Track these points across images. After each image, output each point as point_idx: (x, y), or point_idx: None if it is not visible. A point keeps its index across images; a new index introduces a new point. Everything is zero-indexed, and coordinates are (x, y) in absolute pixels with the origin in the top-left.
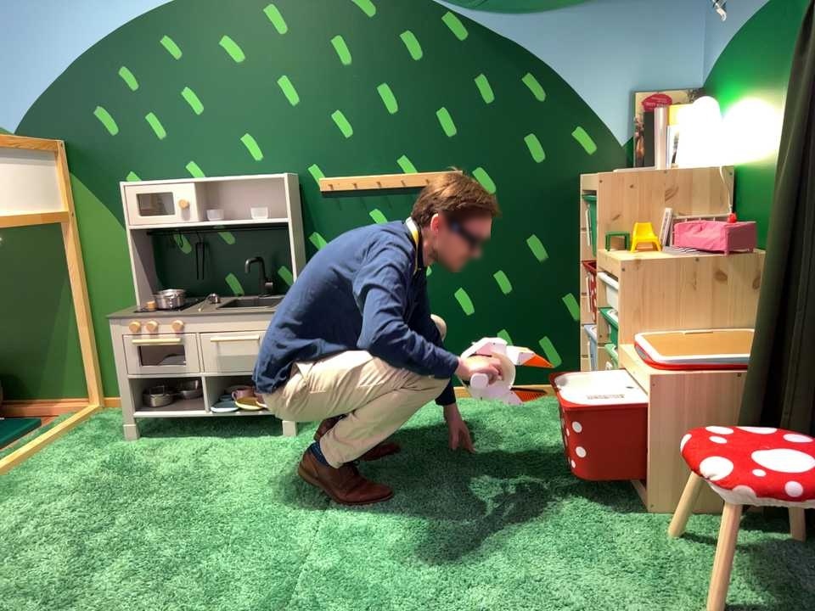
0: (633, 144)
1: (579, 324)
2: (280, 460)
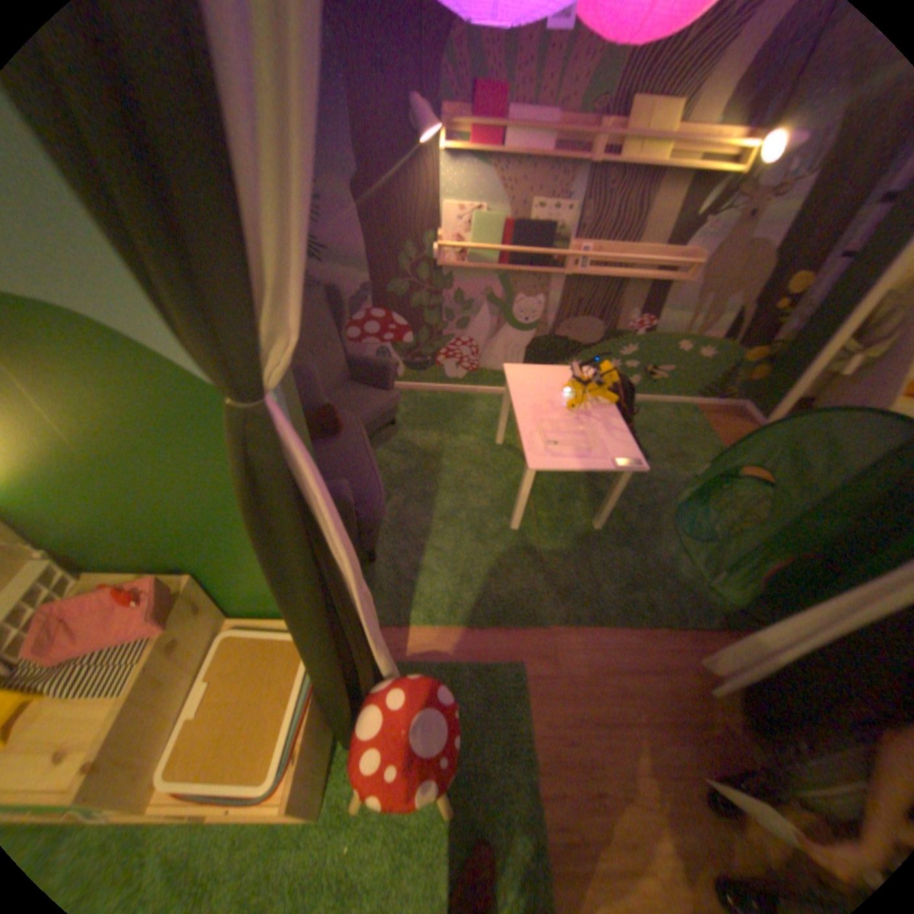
0: None
1: None
2: None
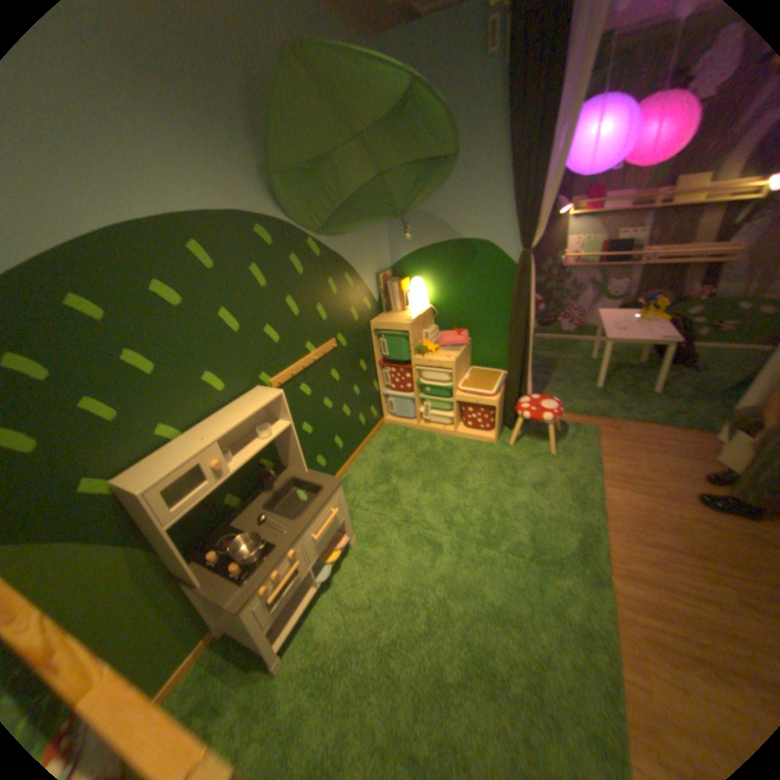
0: (379, 300)
1: (378, 393)
2: (382, 556)
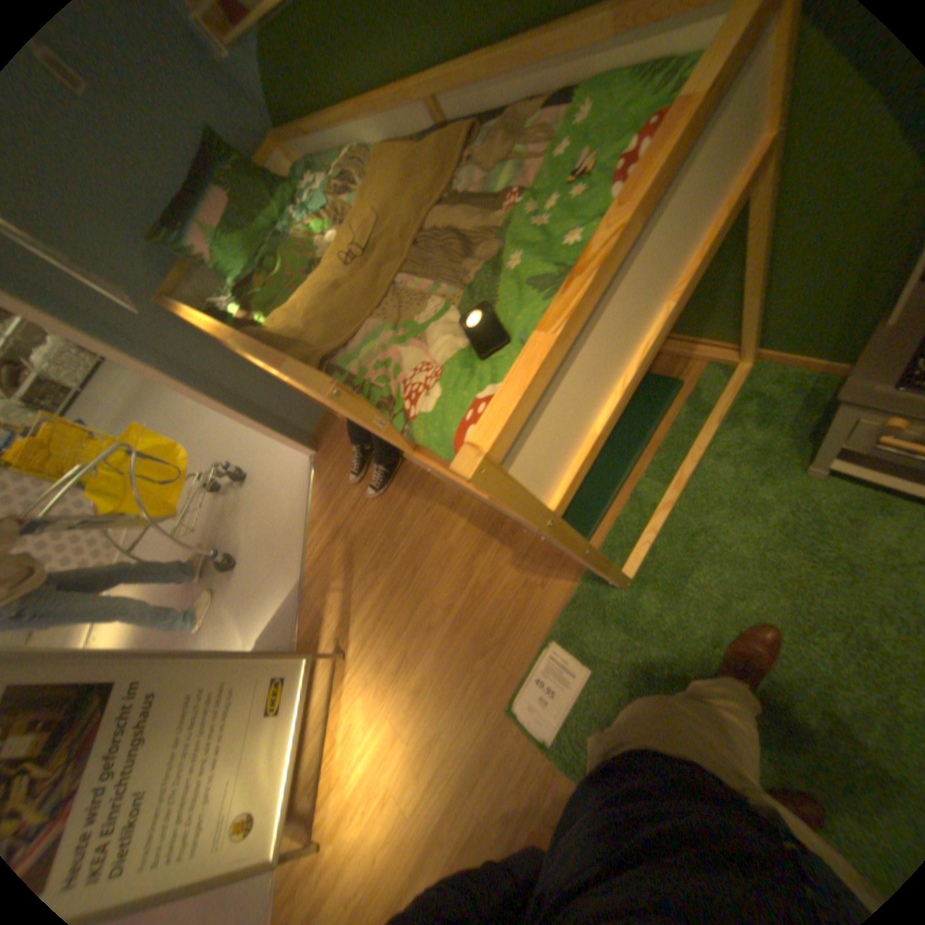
0: None
1: None
2: None
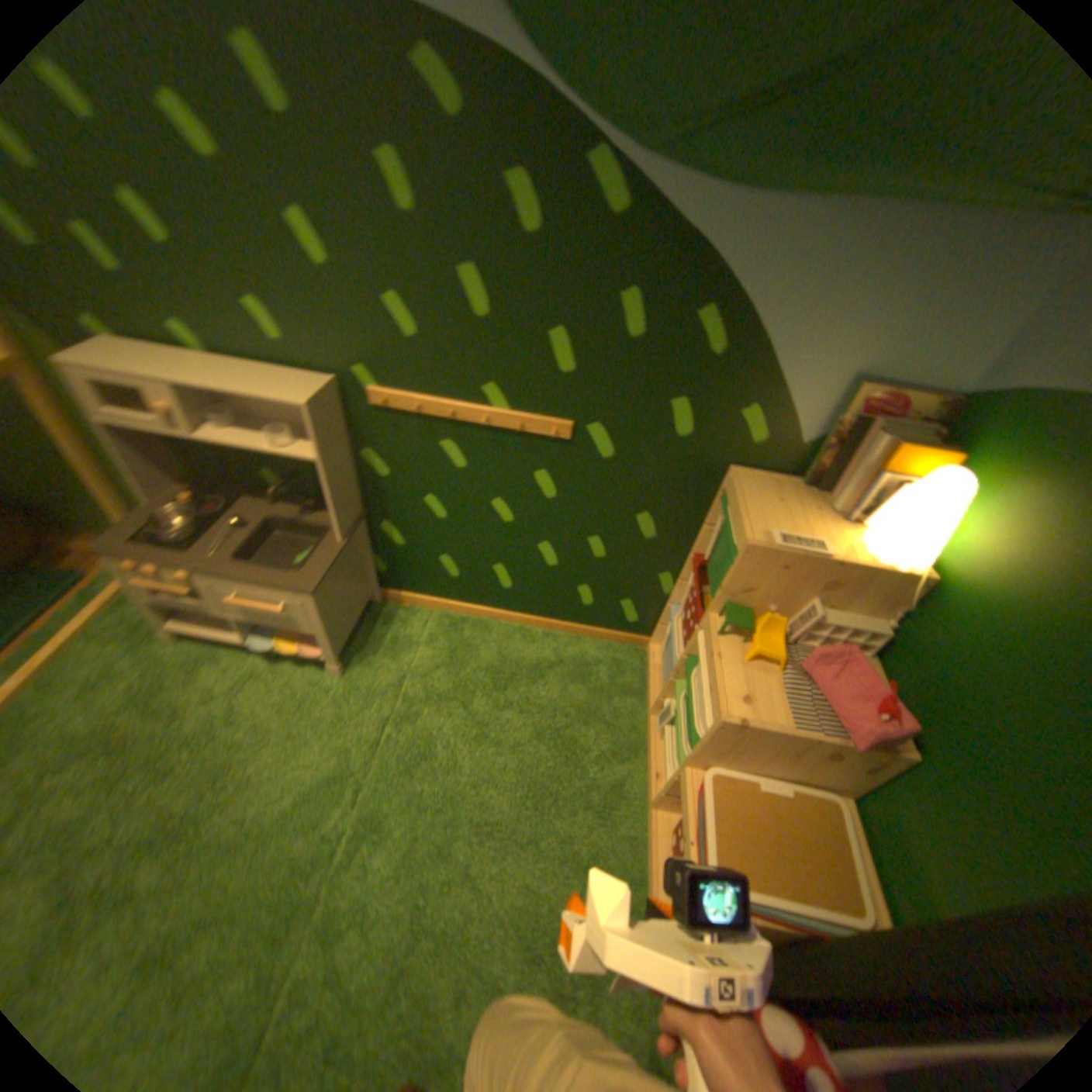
0: (823, 448)
1: (667, 602)
2: (316, 724)
